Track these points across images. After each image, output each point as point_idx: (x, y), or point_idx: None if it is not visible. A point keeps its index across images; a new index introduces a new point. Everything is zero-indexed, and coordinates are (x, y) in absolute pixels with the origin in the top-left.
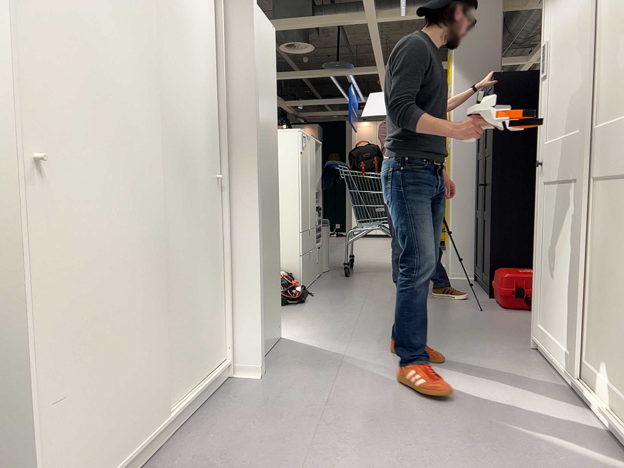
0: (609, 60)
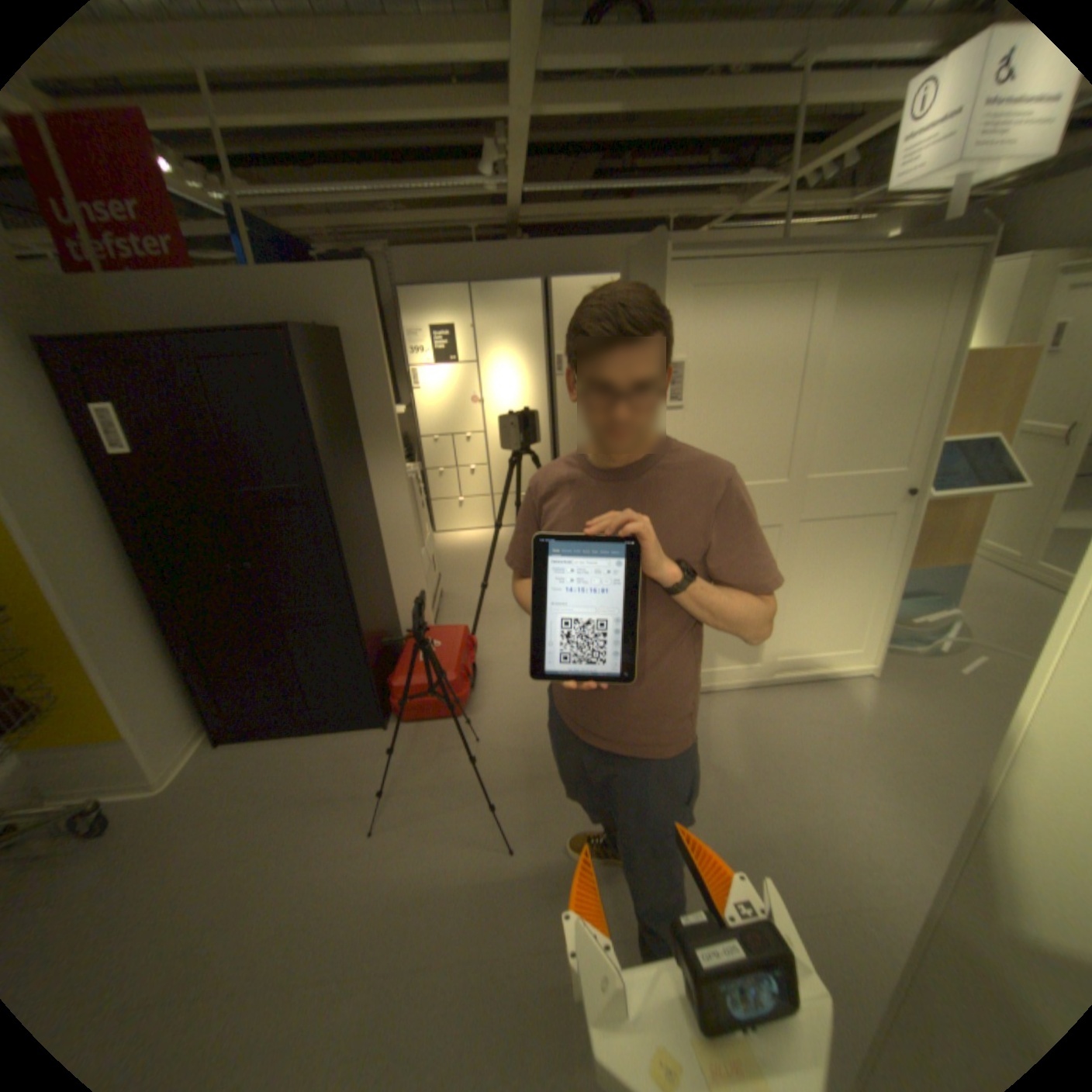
0: (842, 420)
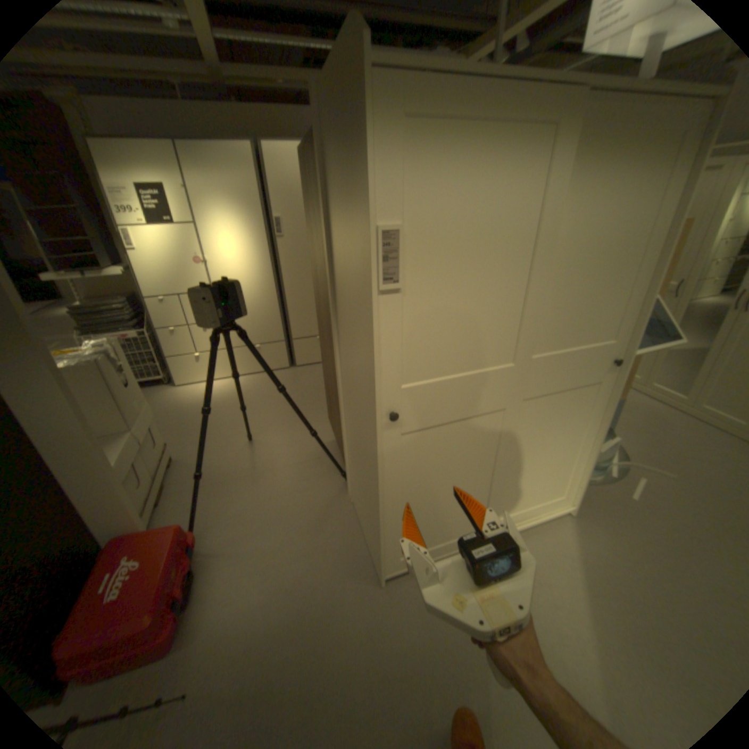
0: (566, 296)
